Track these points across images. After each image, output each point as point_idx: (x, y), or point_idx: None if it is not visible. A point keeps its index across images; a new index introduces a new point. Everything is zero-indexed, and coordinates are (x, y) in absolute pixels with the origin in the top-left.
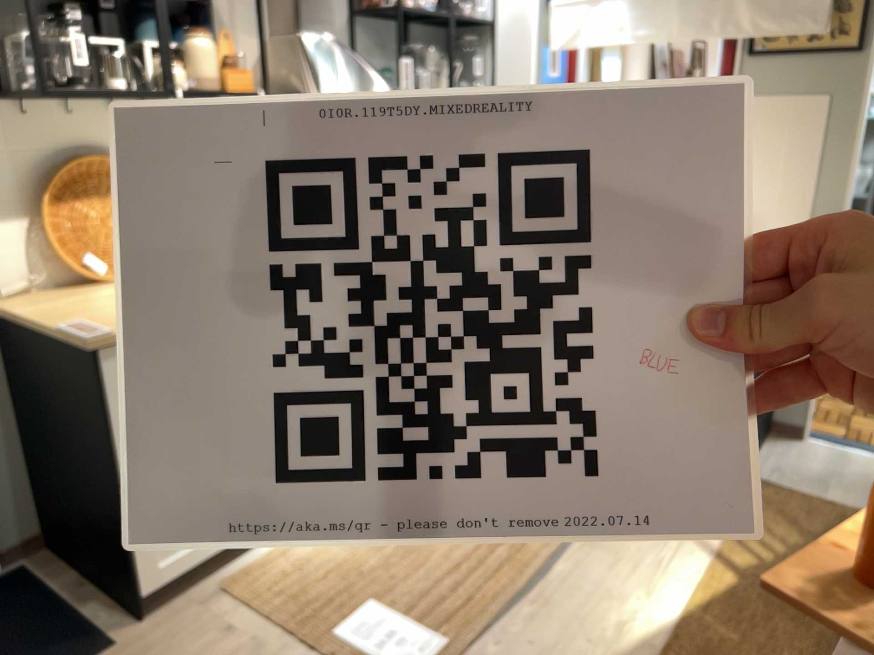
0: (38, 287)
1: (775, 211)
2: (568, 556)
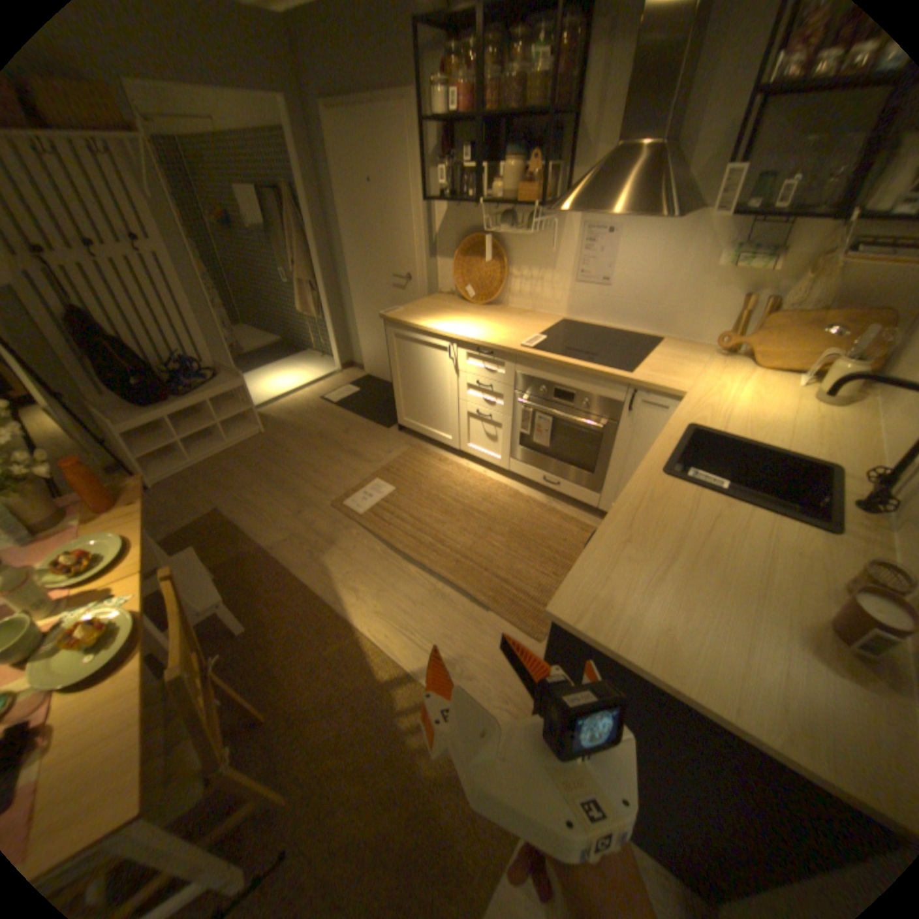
0: (455, 294)
1: None
2: (421, 574)
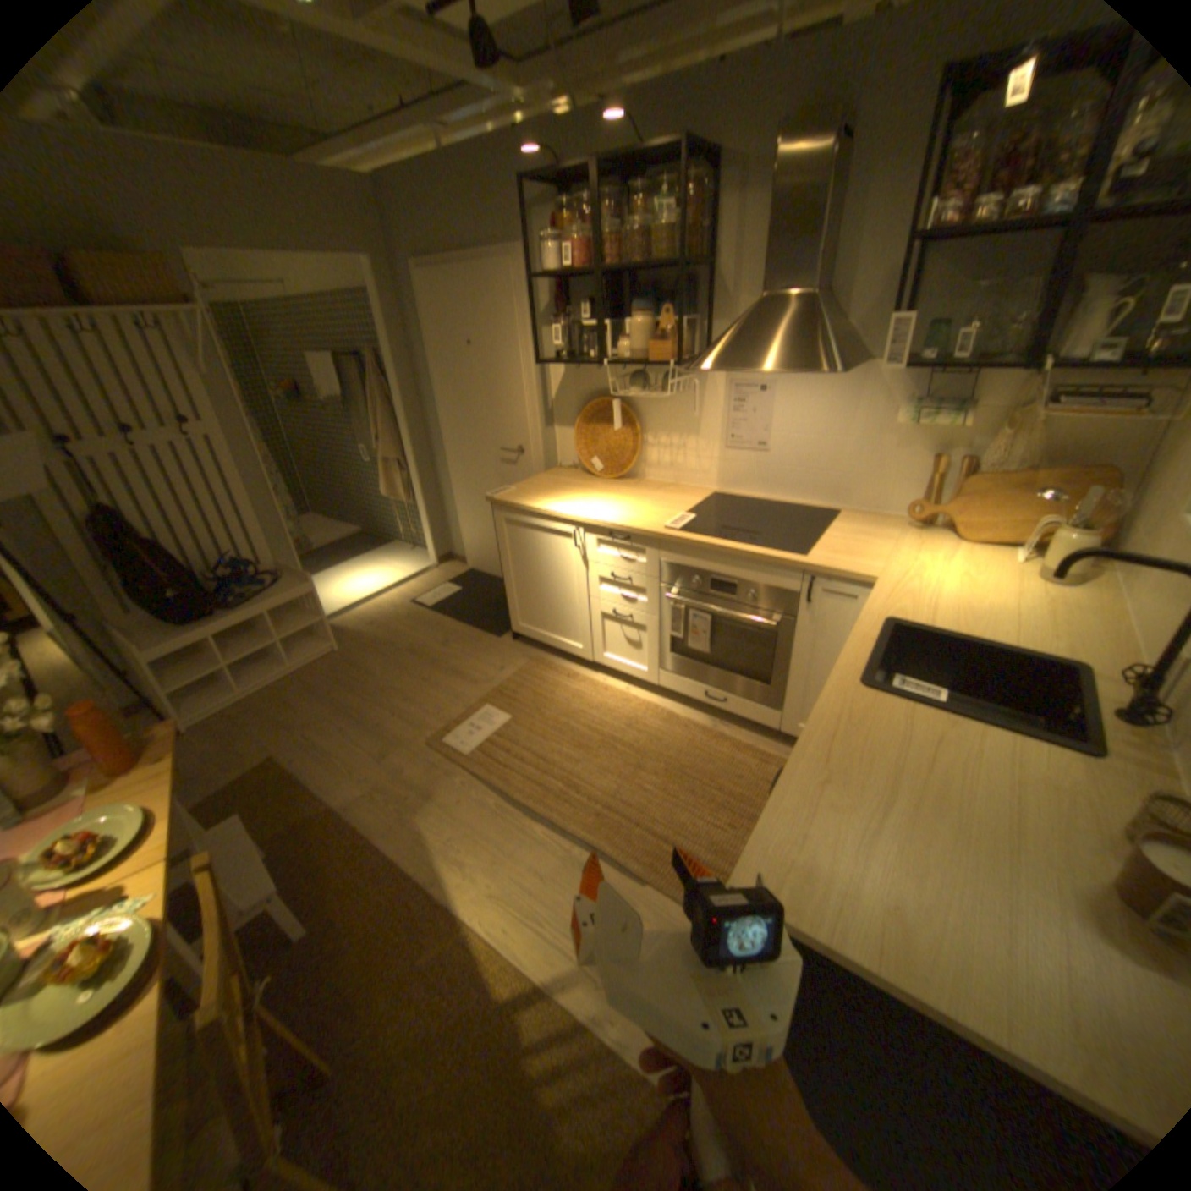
0: (579, 468)
1: None
2: (551, 835)
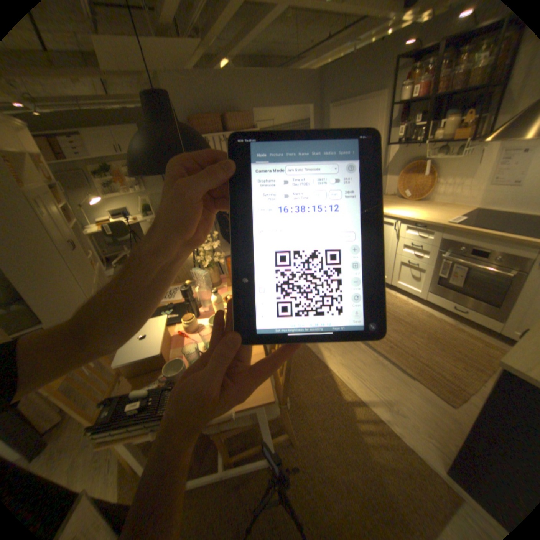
0: (396, 195)
1: None
2: (369, 349)
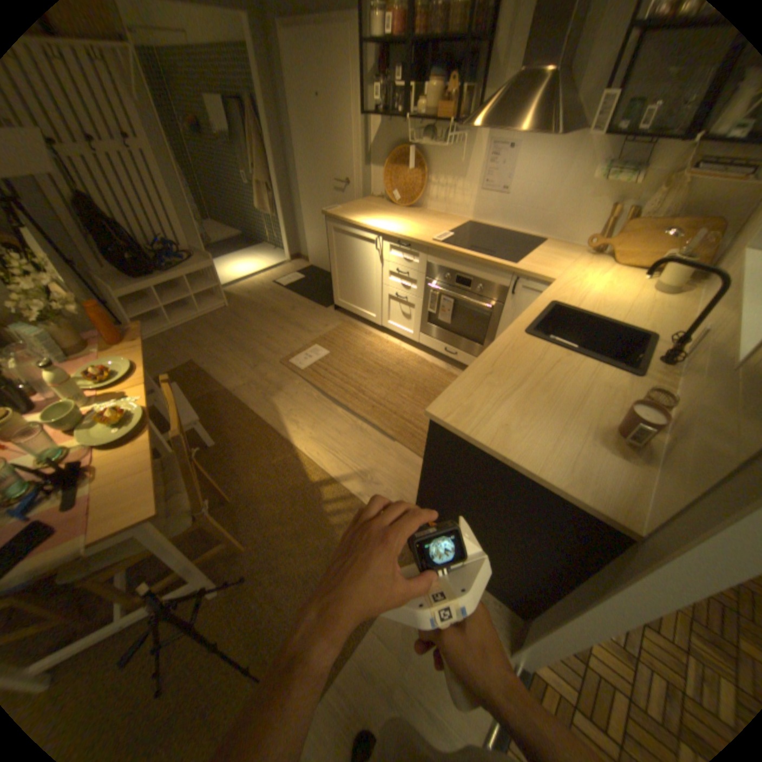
0: (385, 198)
1: (682, 474)
2: (346, 414)
